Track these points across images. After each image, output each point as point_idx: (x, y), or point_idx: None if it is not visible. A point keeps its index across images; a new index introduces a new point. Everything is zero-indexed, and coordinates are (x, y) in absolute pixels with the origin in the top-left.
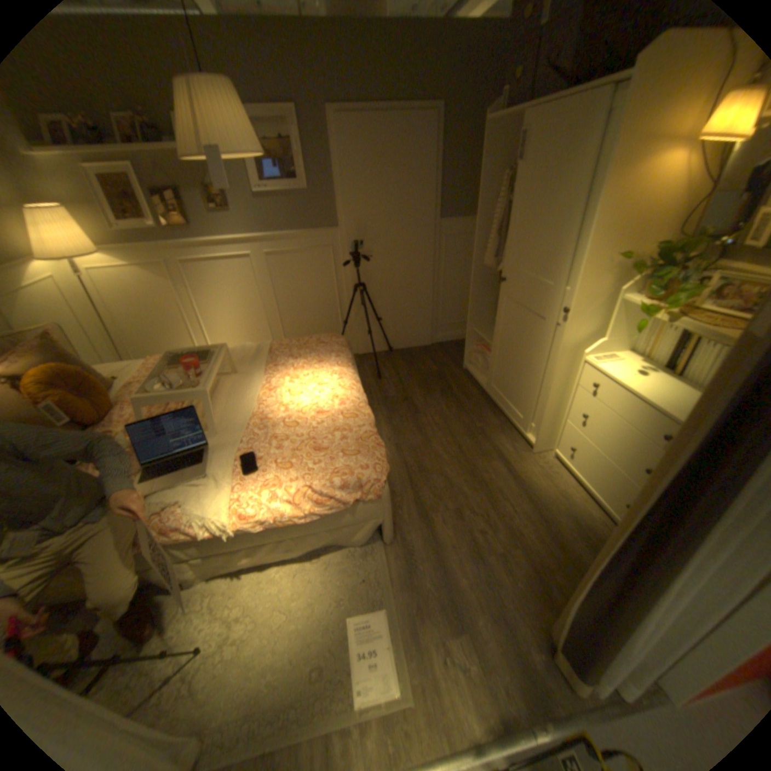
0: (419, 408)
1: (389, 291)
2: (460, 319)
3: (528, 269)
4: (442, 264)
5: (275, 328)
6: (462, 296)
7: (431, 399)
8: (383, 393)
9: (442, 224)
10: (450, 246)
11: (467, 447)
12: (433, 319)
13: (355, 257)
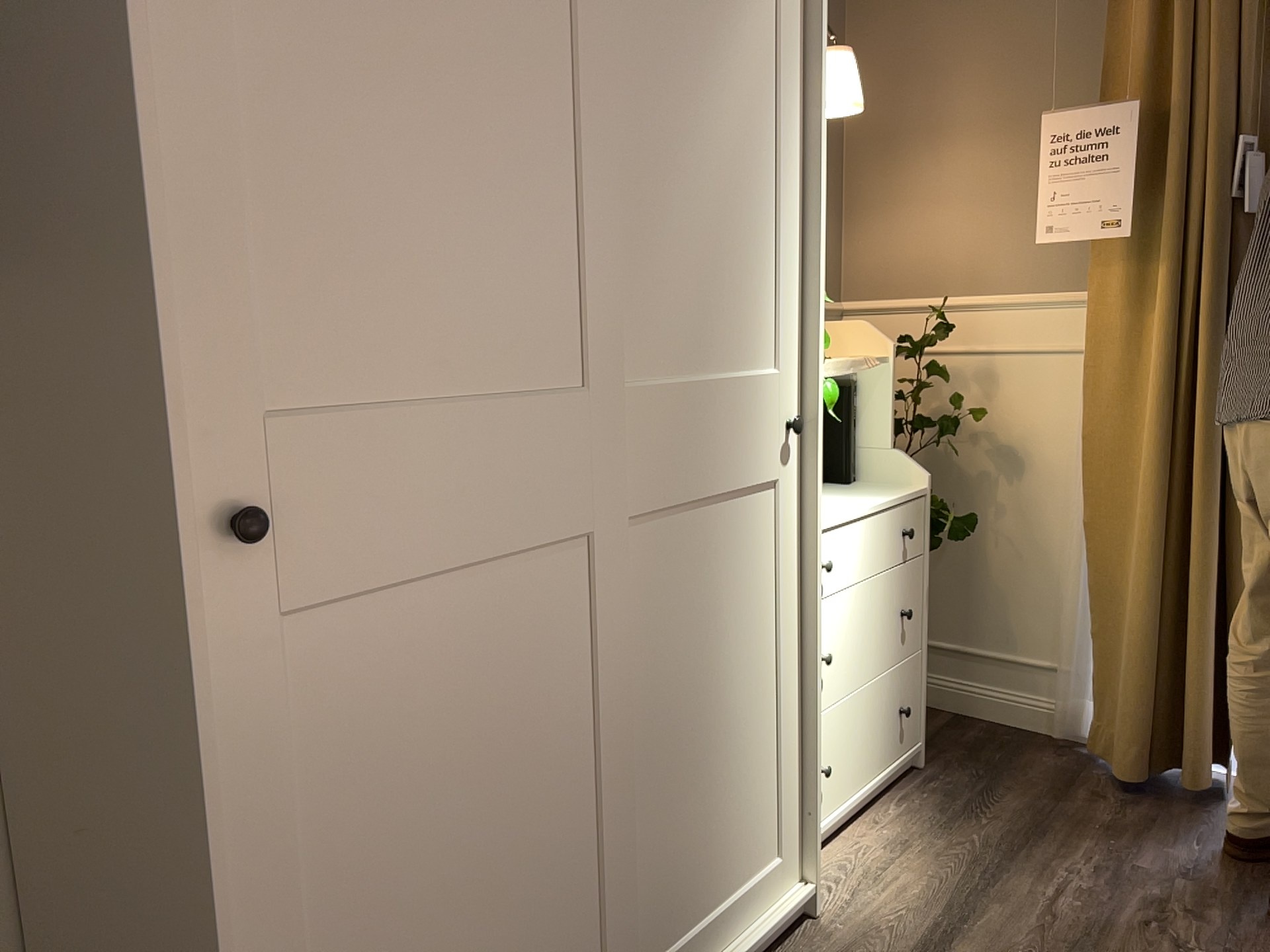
0: None
1: None
2: None
3: (636, 374)
4: None
5: None
6: None
7: None
8: None
9: None
10: None
11: None
12: None
13: None
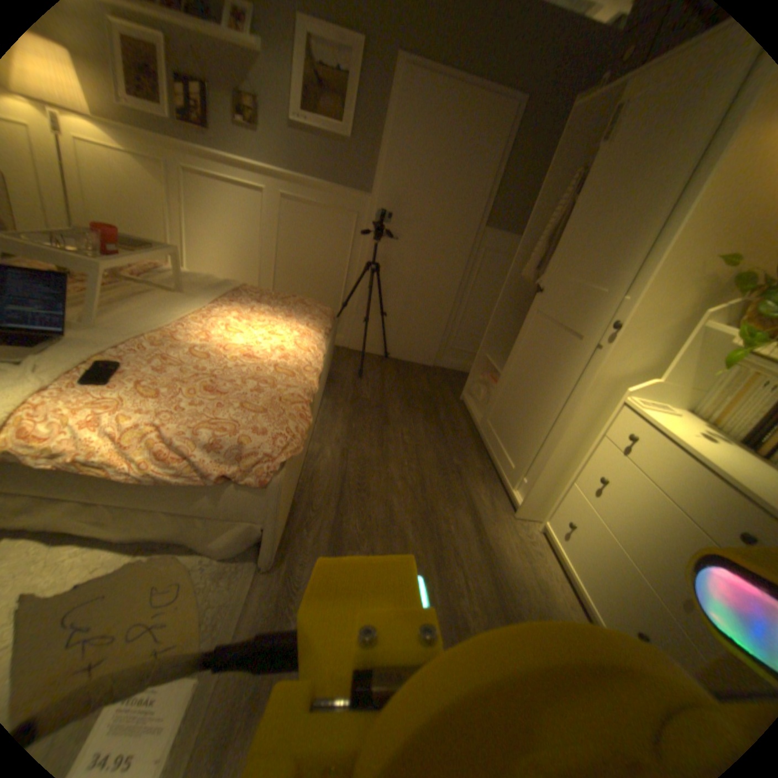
0: (390, 420)
1: (403, 287)
2: (473, 349)
3: (575, 277)
4: (472, 278)
5: (263, 284)
6: (483, 323)
7: (408, 416)
8: (356, 391)
9: (485, 233)
10: (487, 261)
11: (431, 481)
12: (443, 337)
13: (378, 233)
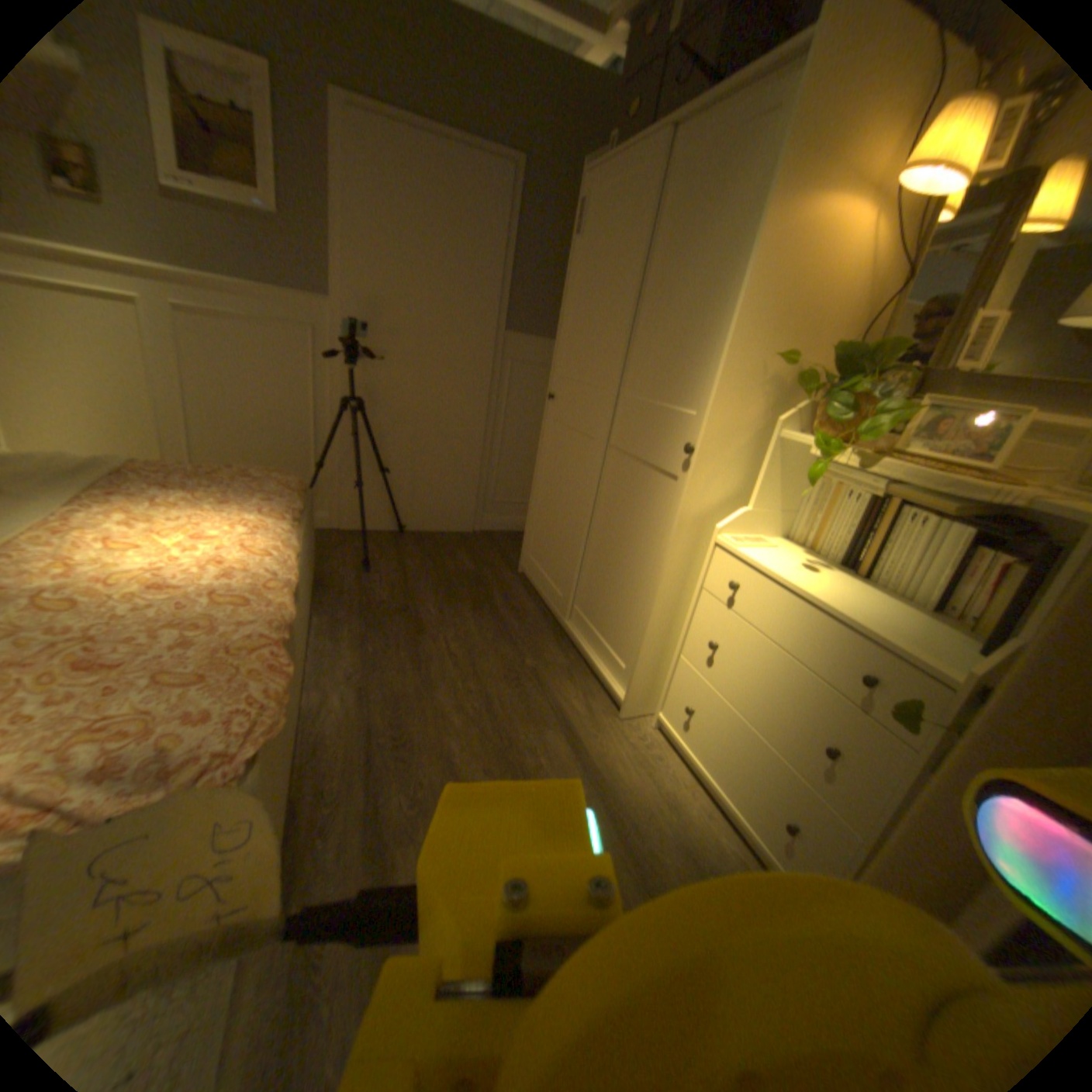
0: (424, 625)
1: (406, 427)
2: (522, 497)
3: (629, 391)
4: (501, 403)
5: (169, 452)
6: (528, 461)
7: (451, 613)
8: (363, 593)
9: (506, 340)
10: (516, 378)
11: (500, 702)
12: (478, 488)
13: (351, 353)
